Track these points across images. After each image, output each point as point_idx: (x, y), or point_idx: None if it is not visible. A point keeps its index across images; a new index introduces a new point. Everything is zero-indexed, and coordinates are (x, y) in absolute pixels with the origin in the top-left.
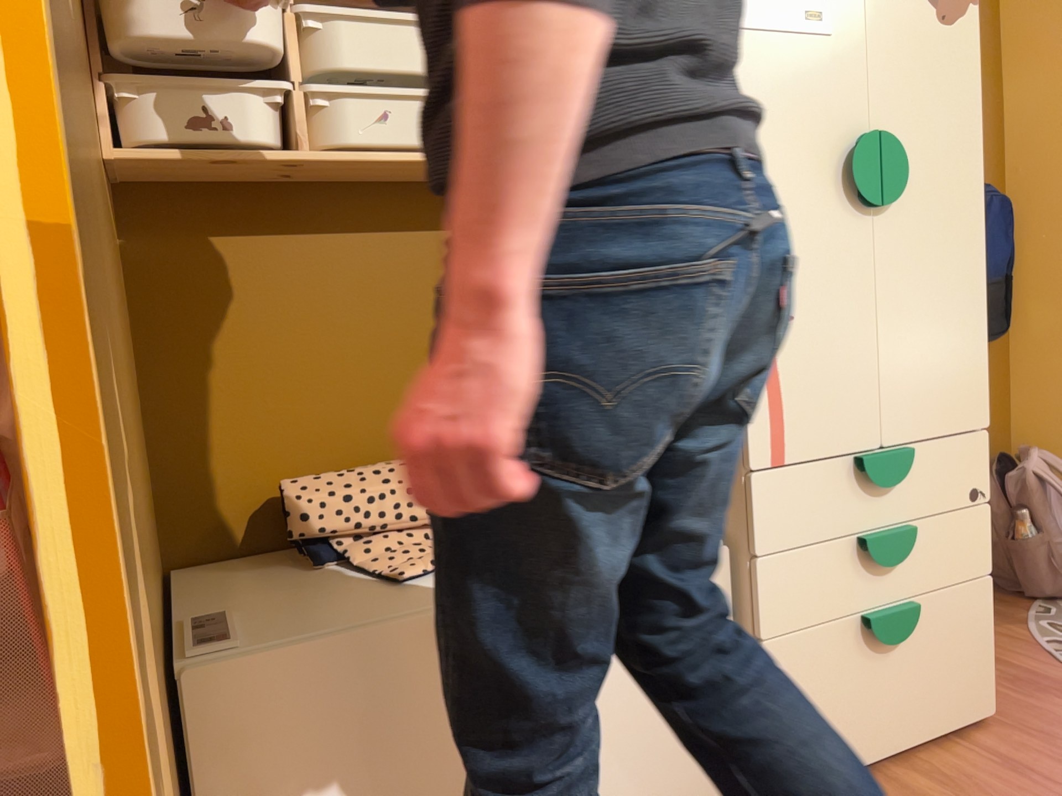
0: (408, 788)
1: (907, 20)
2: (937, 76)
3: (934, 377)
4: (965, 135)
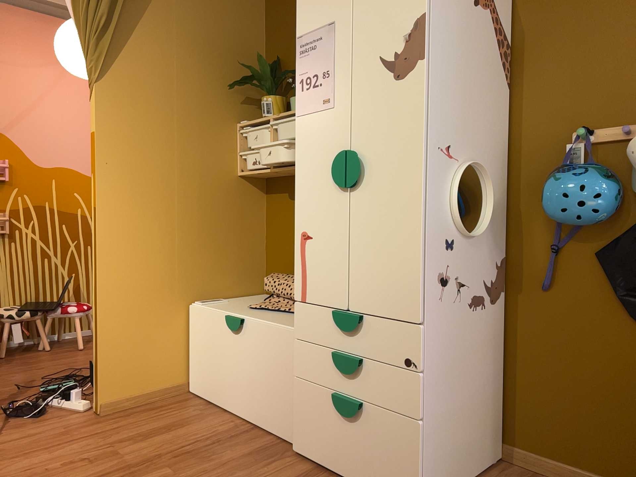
0: (217, 361)
1: (374, 86)
2: (391, 111)
3: (380, 282)
4: (409, 141)
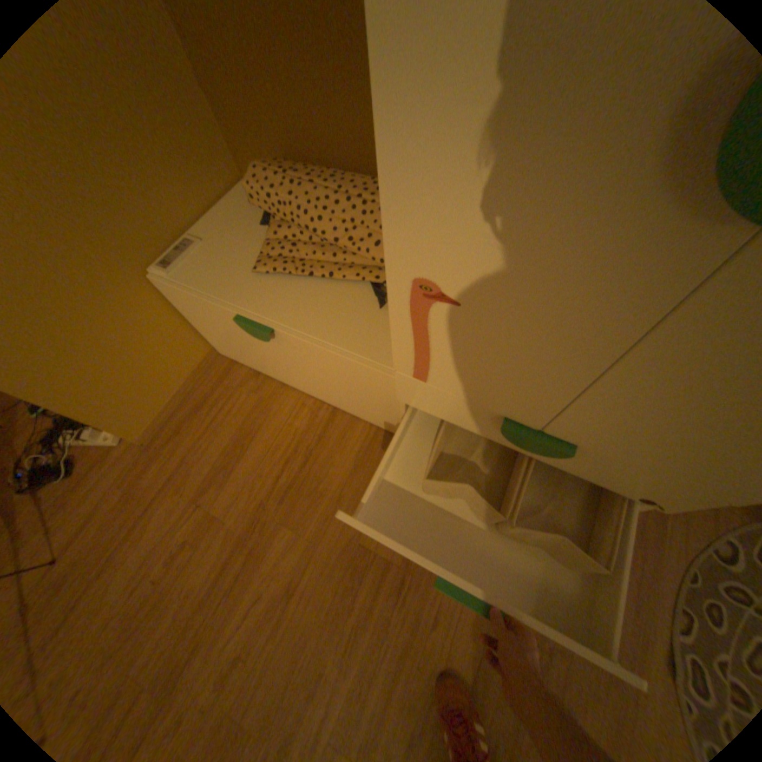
0: (248, 348)
1: None
2: None
3: (673, 442)
4: None
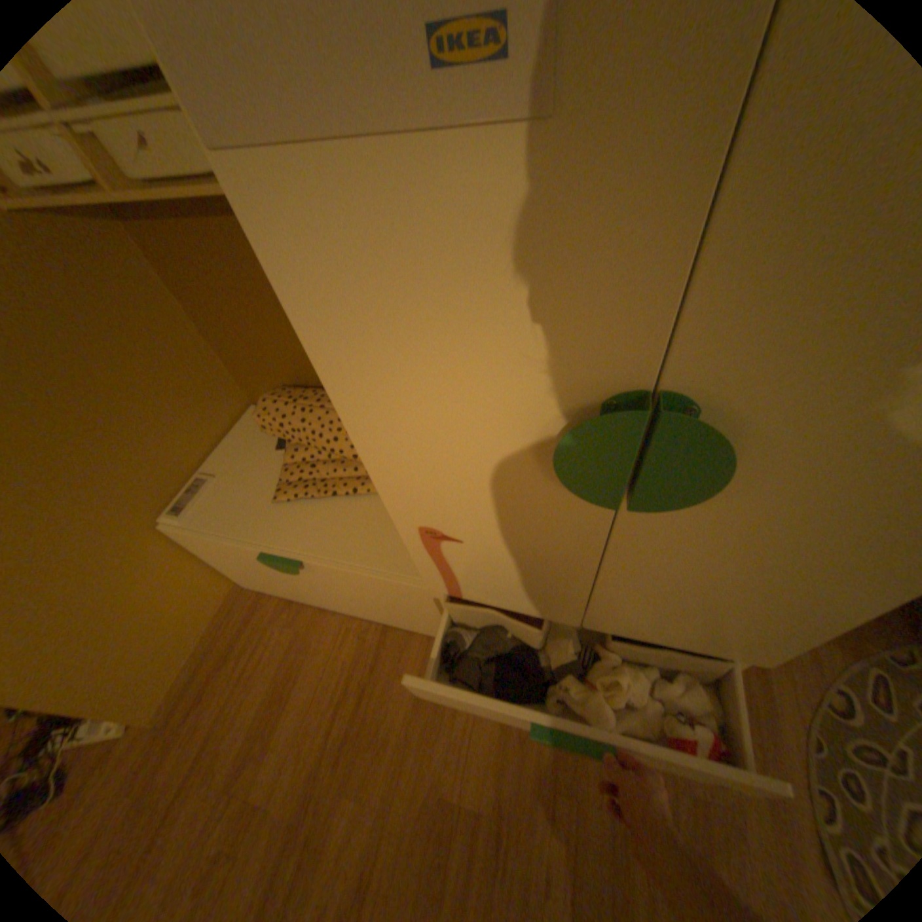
0: (276, 579)
1: None
2: None
3: (683, 623)
4: None
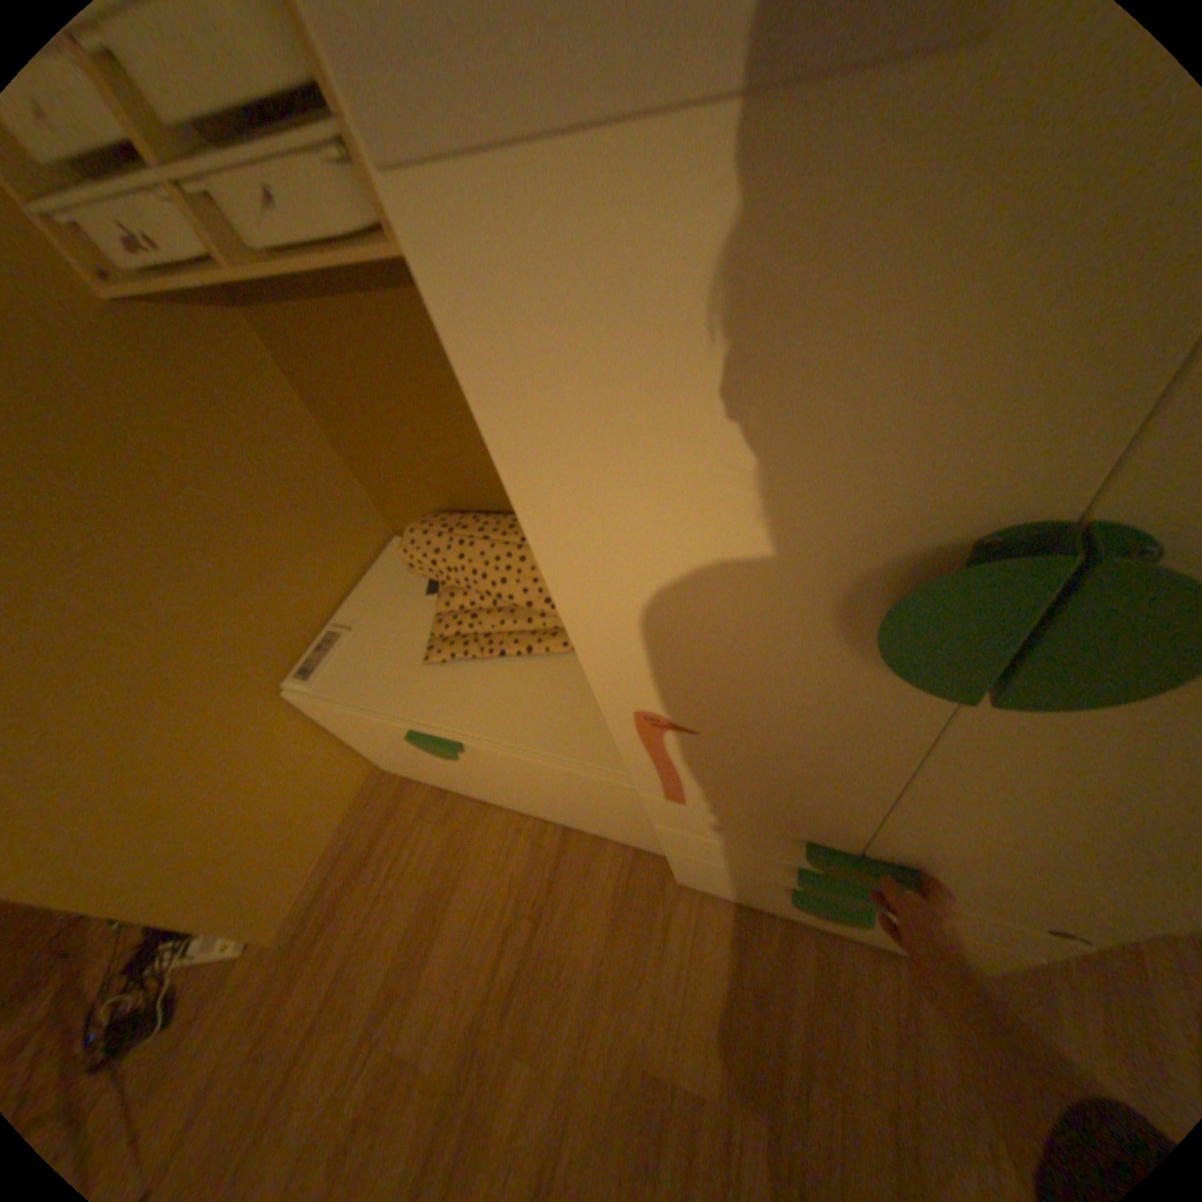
0: (426, 763)
1: None
2: None
3: (1036, 862)
4: None
